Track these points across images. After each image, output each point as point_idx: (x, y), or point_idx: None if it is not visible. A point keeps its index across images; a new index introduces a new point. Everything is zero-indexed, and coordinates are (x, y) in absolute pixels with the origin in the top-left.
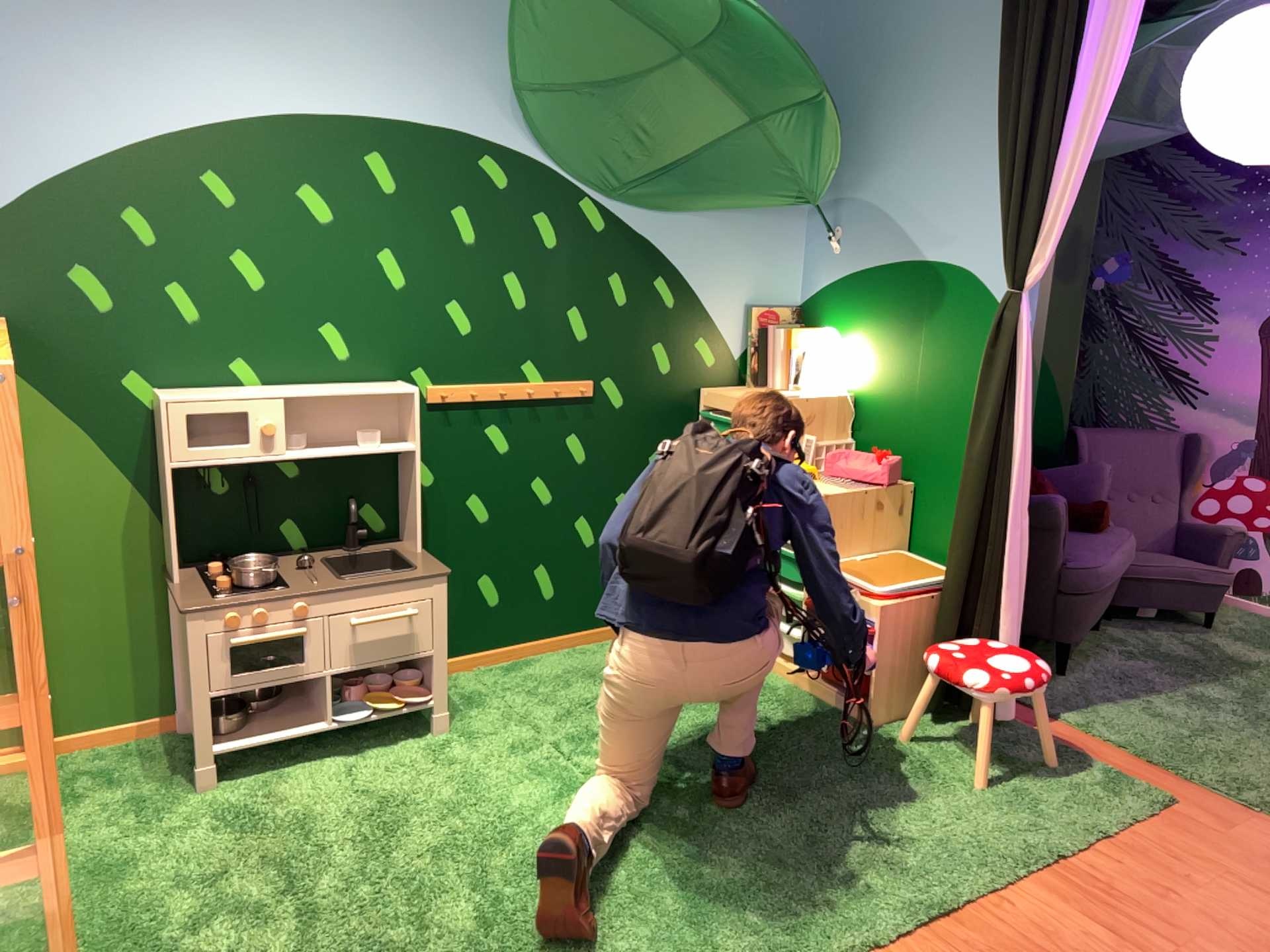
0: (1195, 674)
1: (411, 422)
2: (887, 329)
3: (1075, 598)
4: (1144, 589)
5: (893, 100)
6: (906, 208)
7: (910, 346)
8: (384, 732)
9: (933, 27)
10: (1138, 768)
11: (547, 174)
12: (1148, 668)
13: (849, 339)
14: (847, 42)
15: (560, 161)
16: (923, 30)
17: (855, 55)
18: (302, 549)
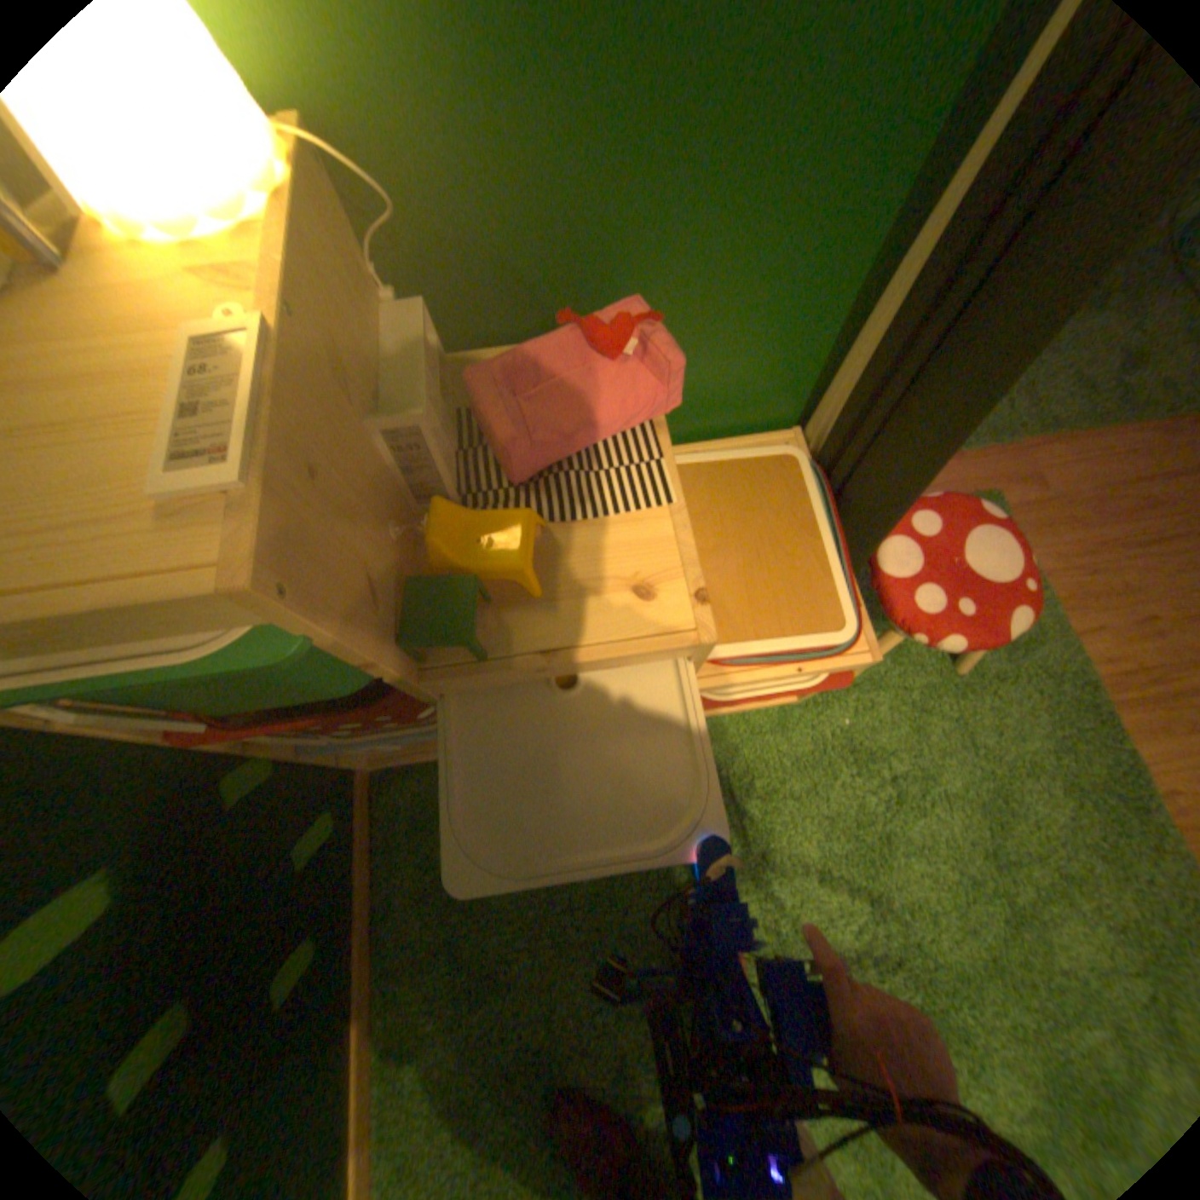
0: None
1: None
2: None
3: None
4: None
5: None
6: None
7: None
8: None
9: None
10: None
11: None
12: None
13: None
14: None
15: None
16: None
17: None
18: None
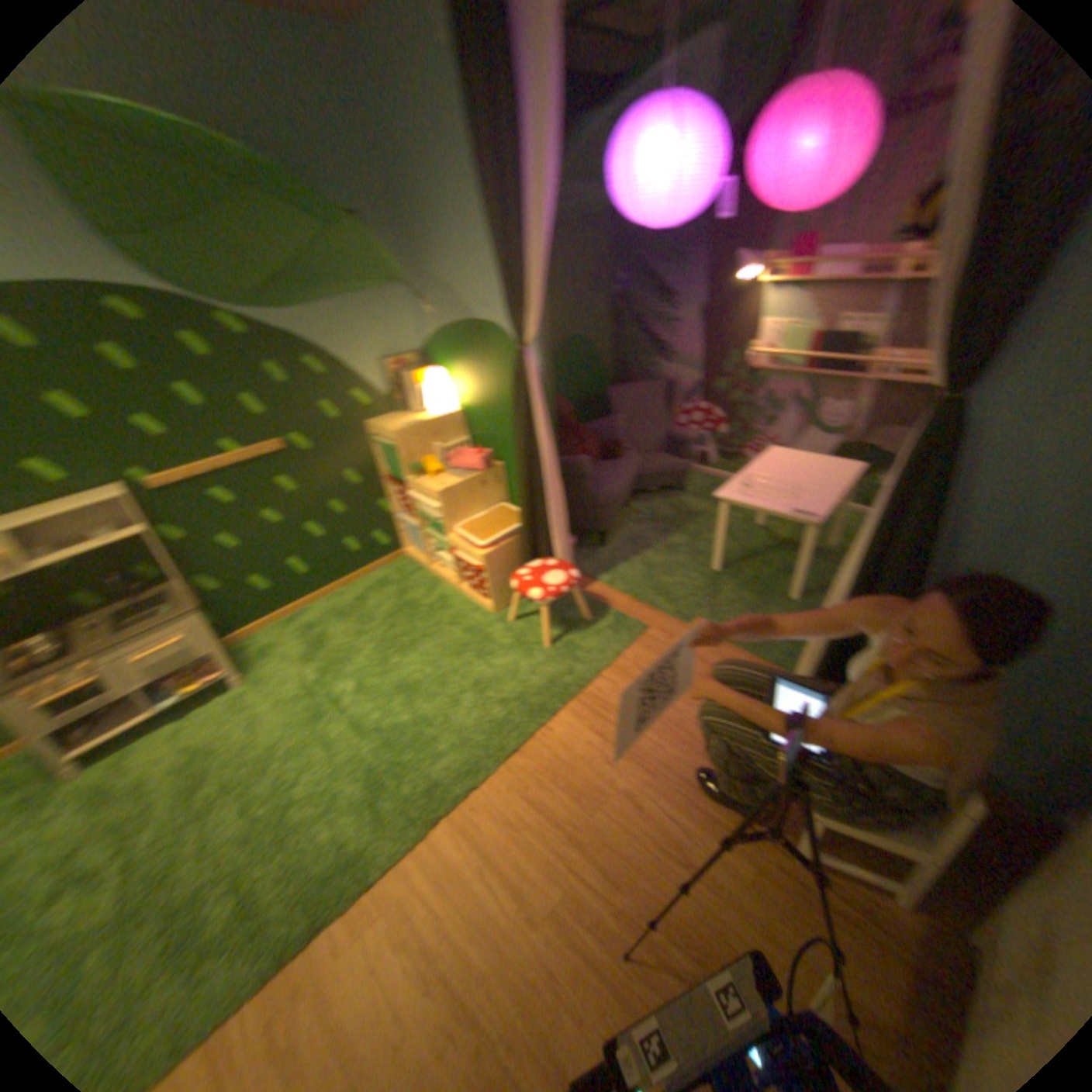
0: (677, 531)
1: (129, 513)
2: (469, 365)
3: (607, 510)
4: (654, 481)
5: (430, 187)
6: (458, 277)
7: (483, 377)
8: (196, 703)
9: (438, 119)
10: (637, 612)
11: (166, 295)
12: (654, 533)
13: (451, 372)
14: (390, 134)
15: (171, 283)
16: (433, 121)
17: (398, 147)
18: (90, 611)
